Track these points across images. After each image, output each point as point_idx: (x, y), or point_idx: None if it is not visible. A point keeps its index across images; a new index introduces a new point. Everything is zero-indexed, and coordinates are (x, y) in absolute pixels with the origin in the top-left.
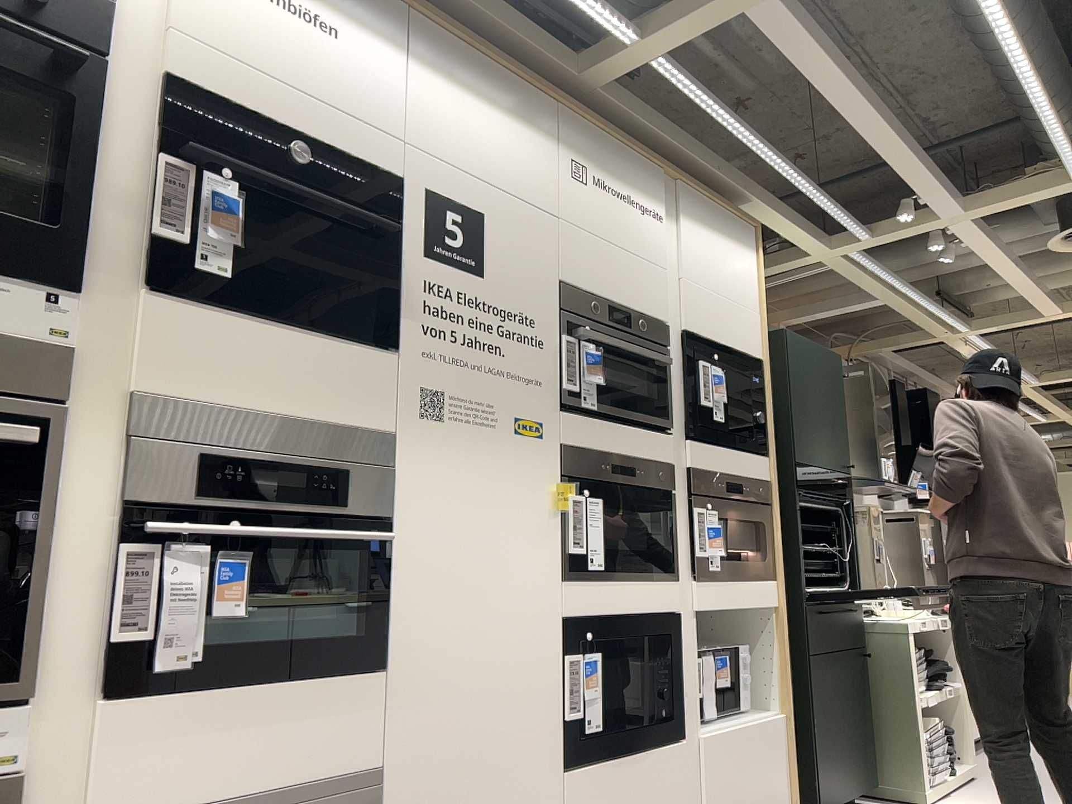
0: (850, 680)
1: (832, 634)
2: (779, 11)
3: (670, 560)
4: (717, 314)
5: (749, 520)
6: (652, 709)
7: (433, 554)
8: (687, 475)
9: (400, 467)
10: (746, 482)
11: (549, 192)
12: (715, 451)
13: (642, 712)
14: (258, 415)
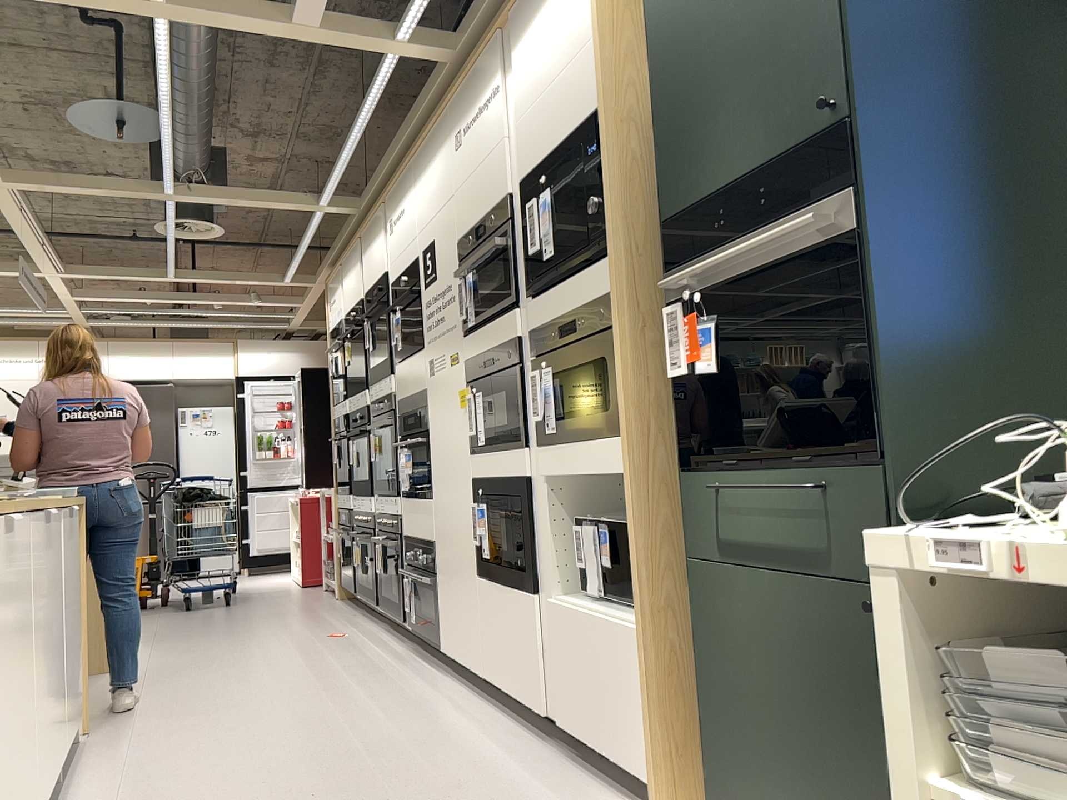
0: (842, 654)
1: (763, 537)
2: (297, 15)
3: (520, 430)
4: (548, 117)
5: (591, 362)
6: (515, 558)
7: (436, 445)
8: (535, 337)
9: (427, 404)
10: (586, 310)
11: (449, 182)
12: (550, 295)
13: (509, 558)
14: (413, 396)
